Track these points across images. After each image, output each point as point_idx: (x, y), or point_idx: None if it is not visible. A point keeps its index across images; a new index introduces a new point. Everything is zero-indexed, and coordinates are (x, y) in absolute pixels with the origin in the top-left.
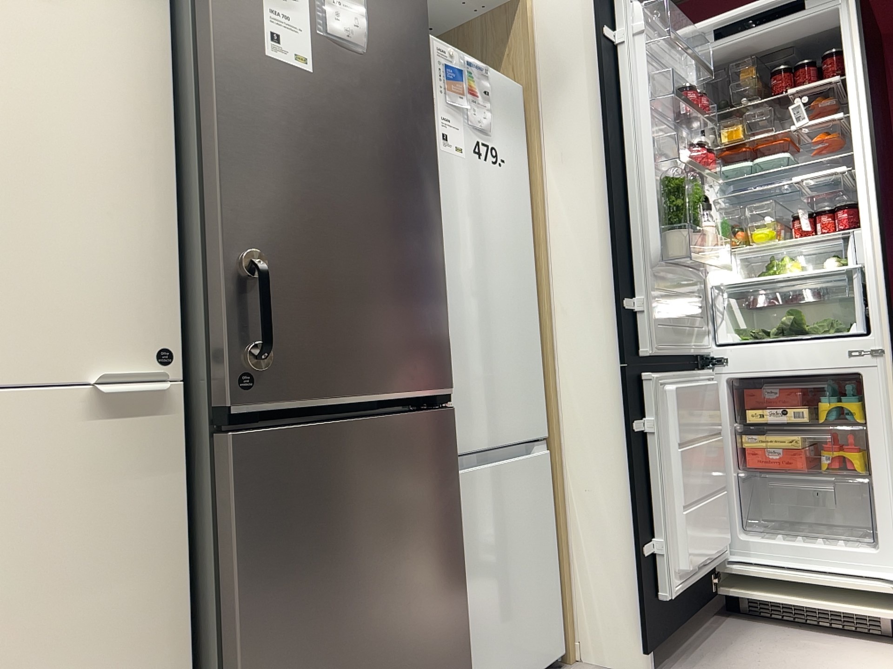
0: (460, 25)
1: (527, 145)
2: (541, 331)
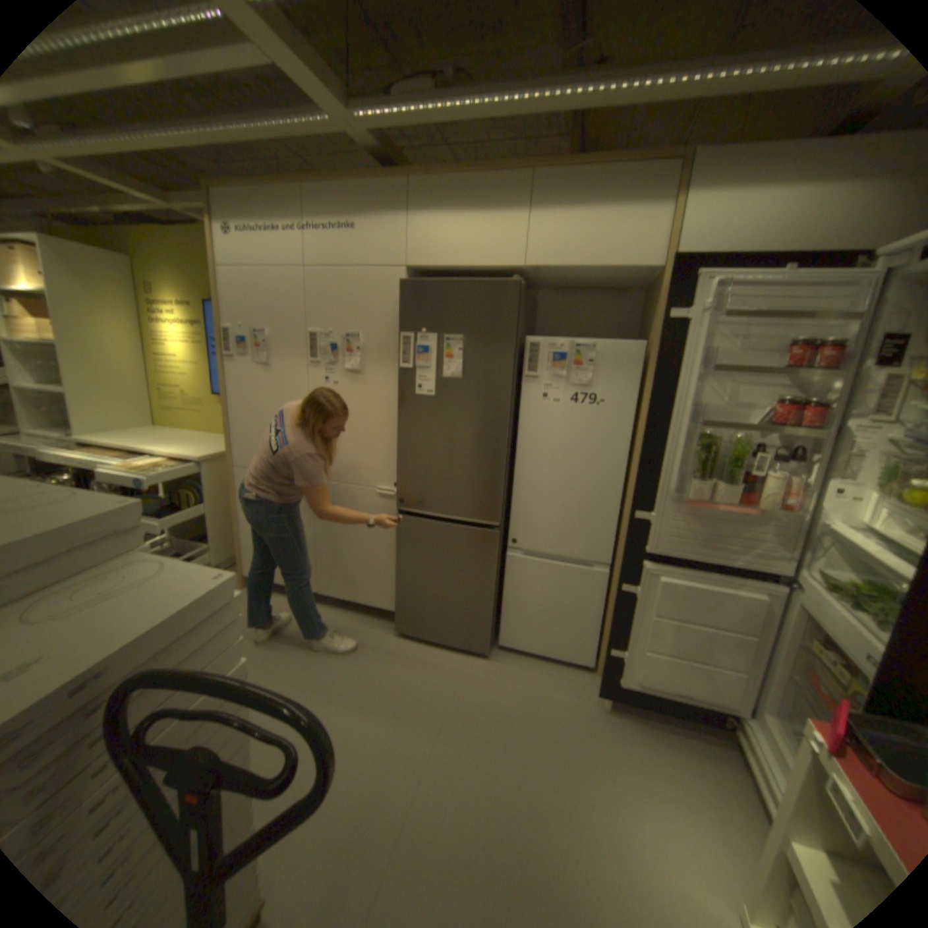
0: (654, 278)
1: (645, 383)
2: (624, 505)
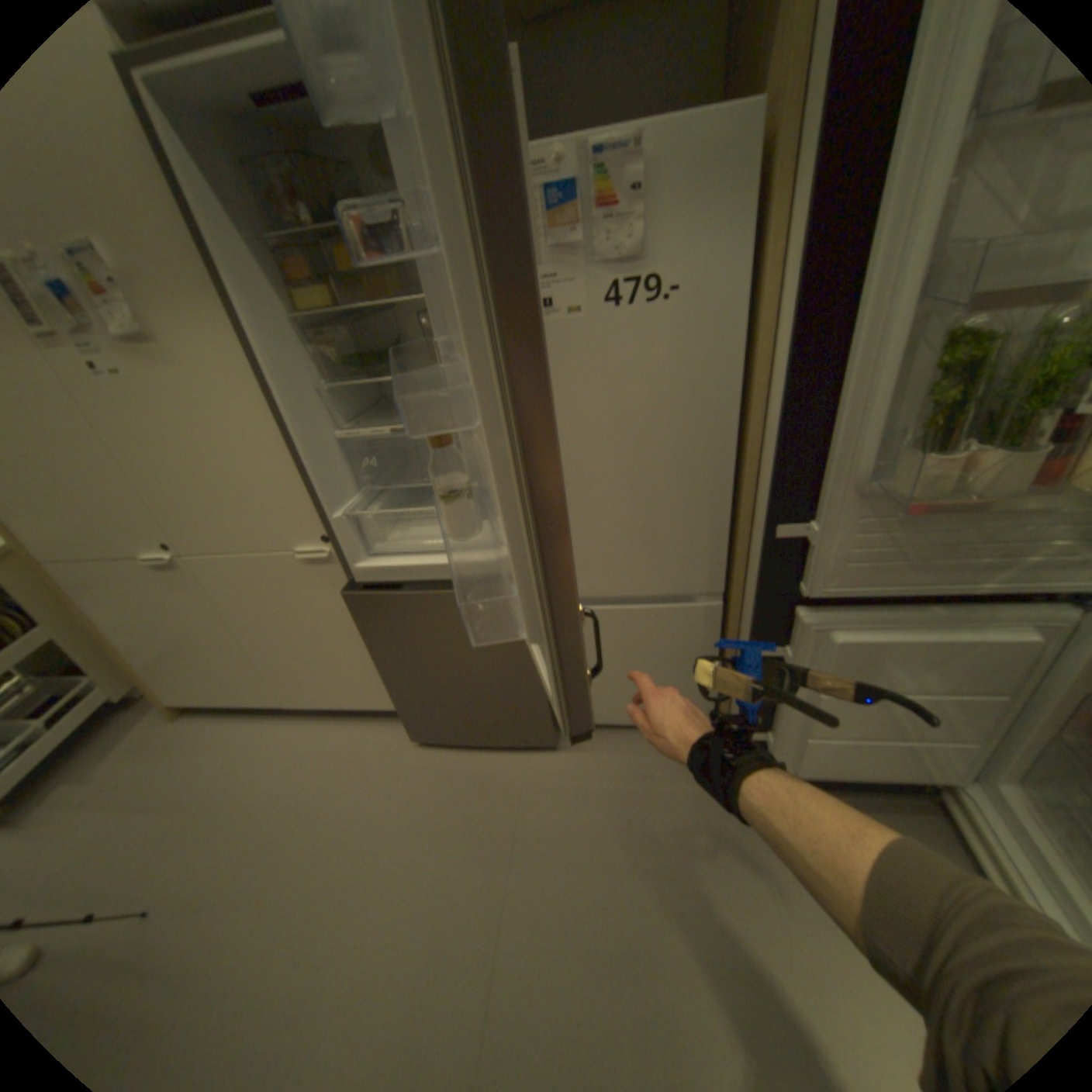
0: None
1: (767, 217)
2: (739, 491)
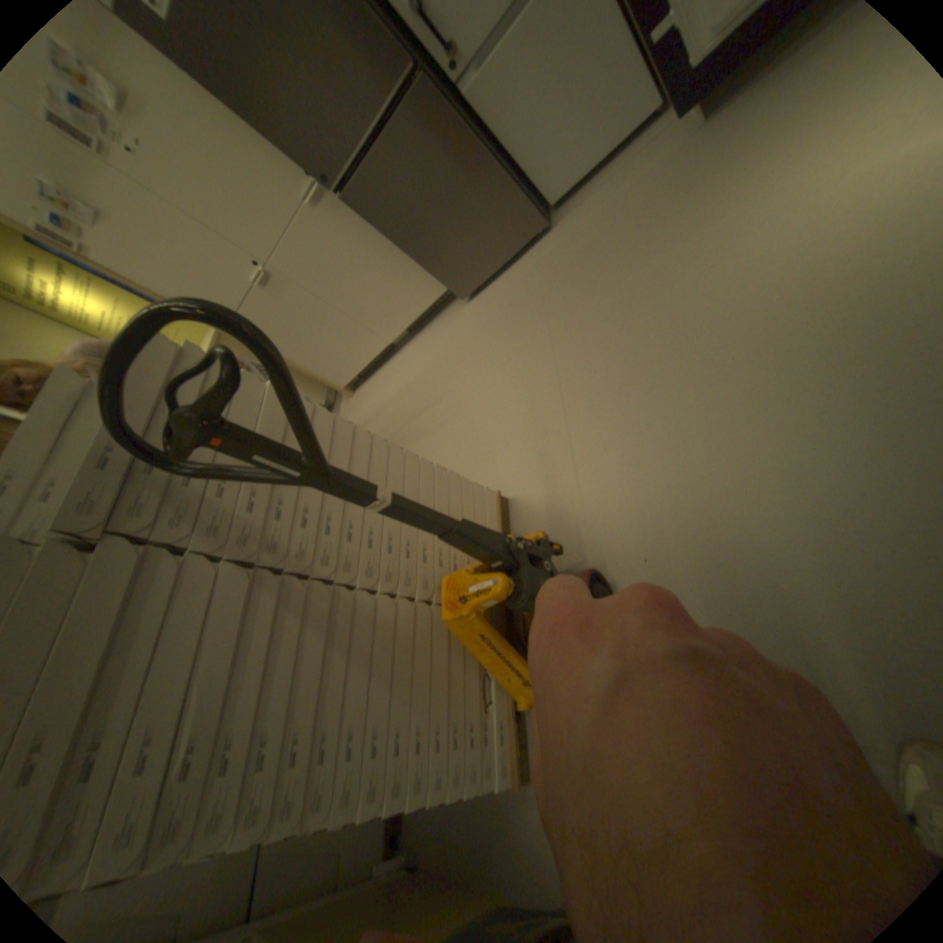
0: None
1: None
2: None
